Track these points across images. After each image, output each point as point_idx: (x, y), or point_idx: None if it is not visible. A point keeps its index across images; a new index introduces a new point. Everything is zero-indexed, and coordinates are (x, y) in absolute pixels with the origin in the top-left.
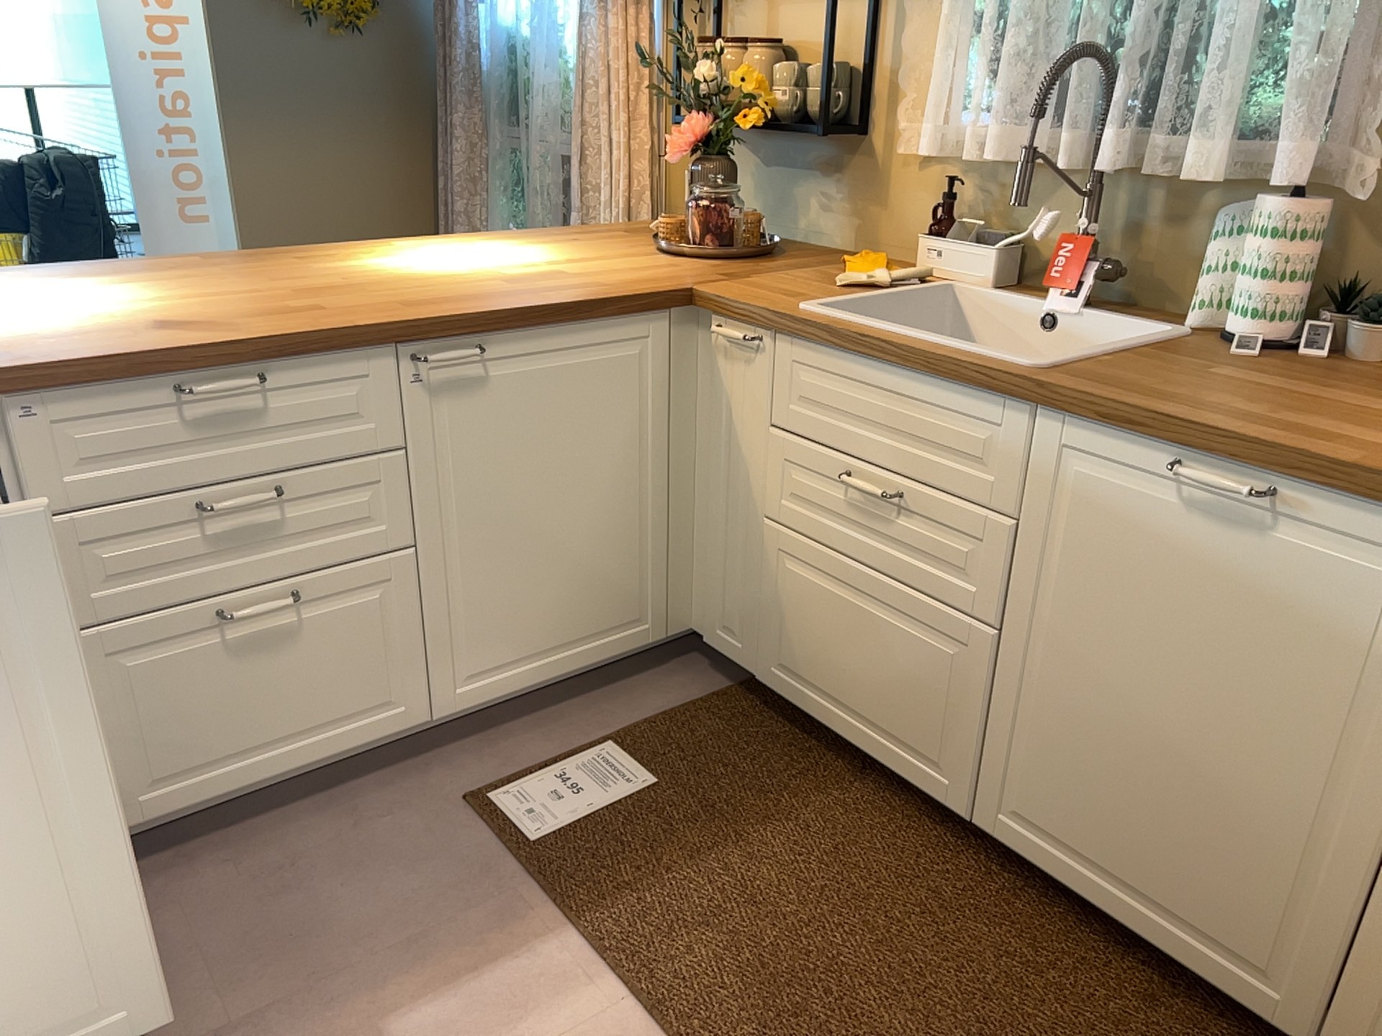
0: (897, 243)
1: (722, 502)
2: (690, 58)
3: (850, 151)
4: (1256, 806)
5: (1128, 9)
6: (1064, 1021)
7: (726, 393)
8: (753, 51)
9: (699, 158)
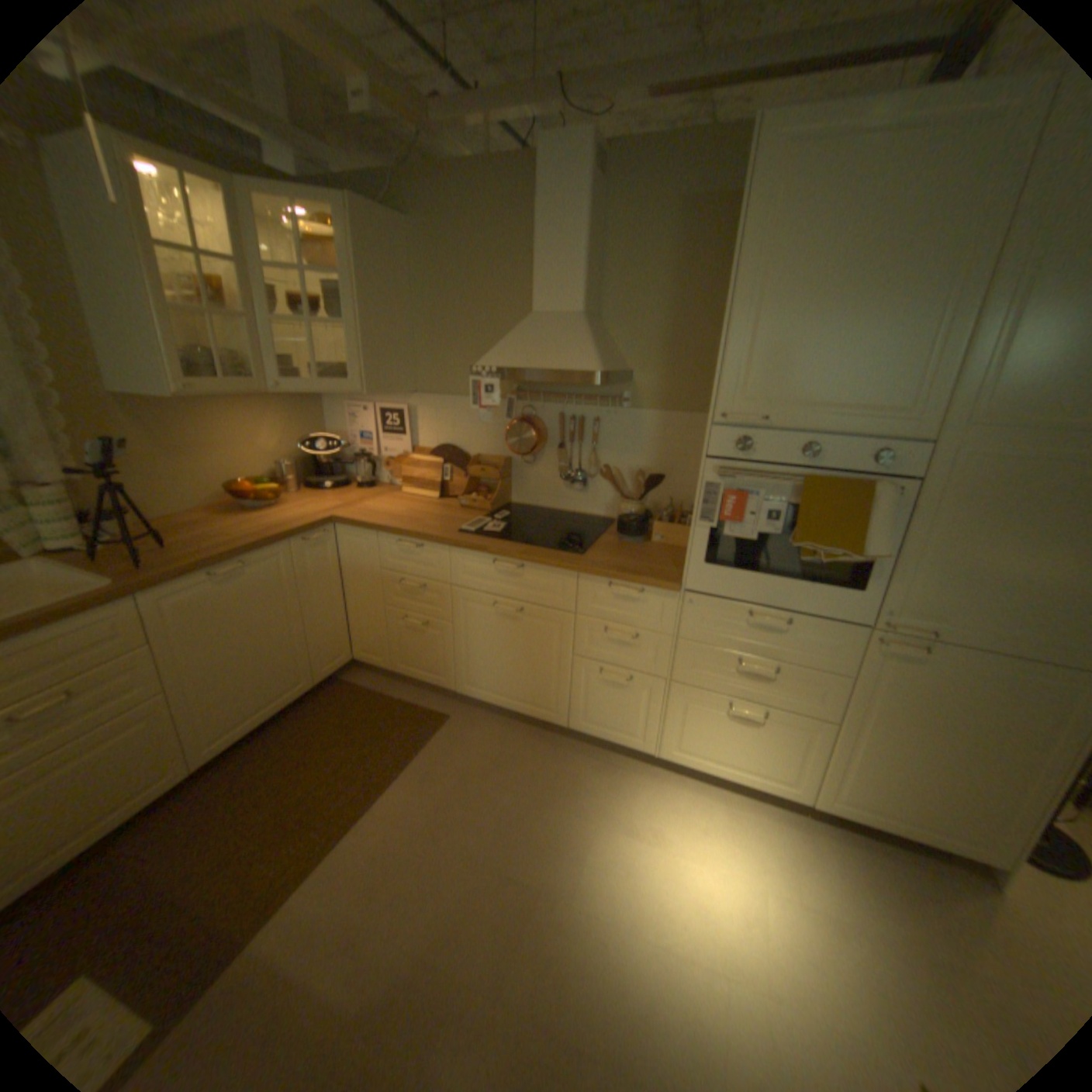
0: None
1: None
2: None
3: None
4: (276, 648)
5: None
6: (293, 749)
7: None
8: None
9: None
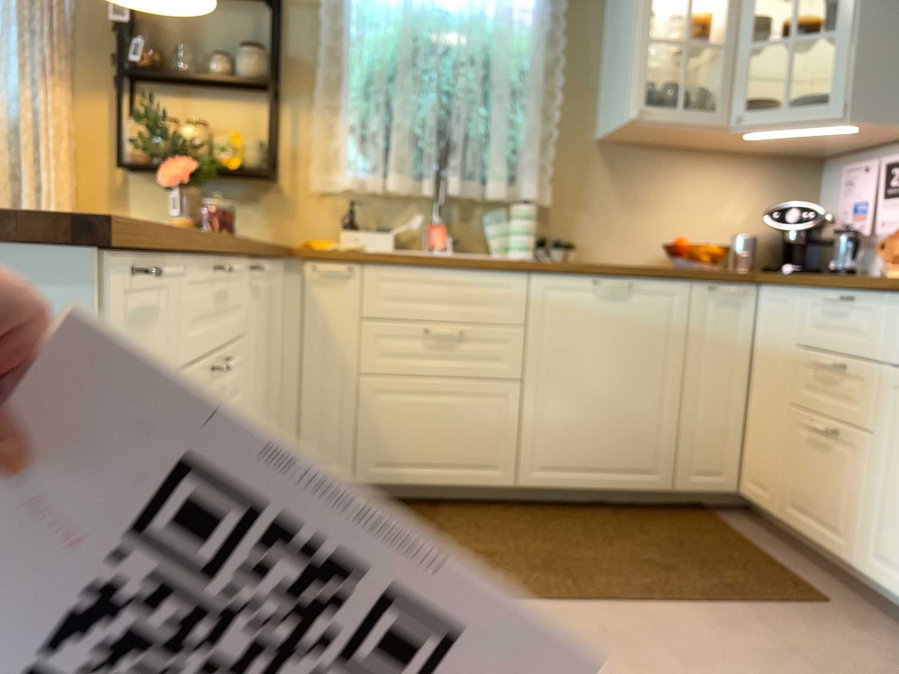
0: (309, 238)
1: (315, 379)
2: (161, 123)
3: (267, 189)
4: (641, 405)
5: (438, 128)
6: (614, 530)
7: (318, 308)
8: (184, 127)
9: (182, 185)
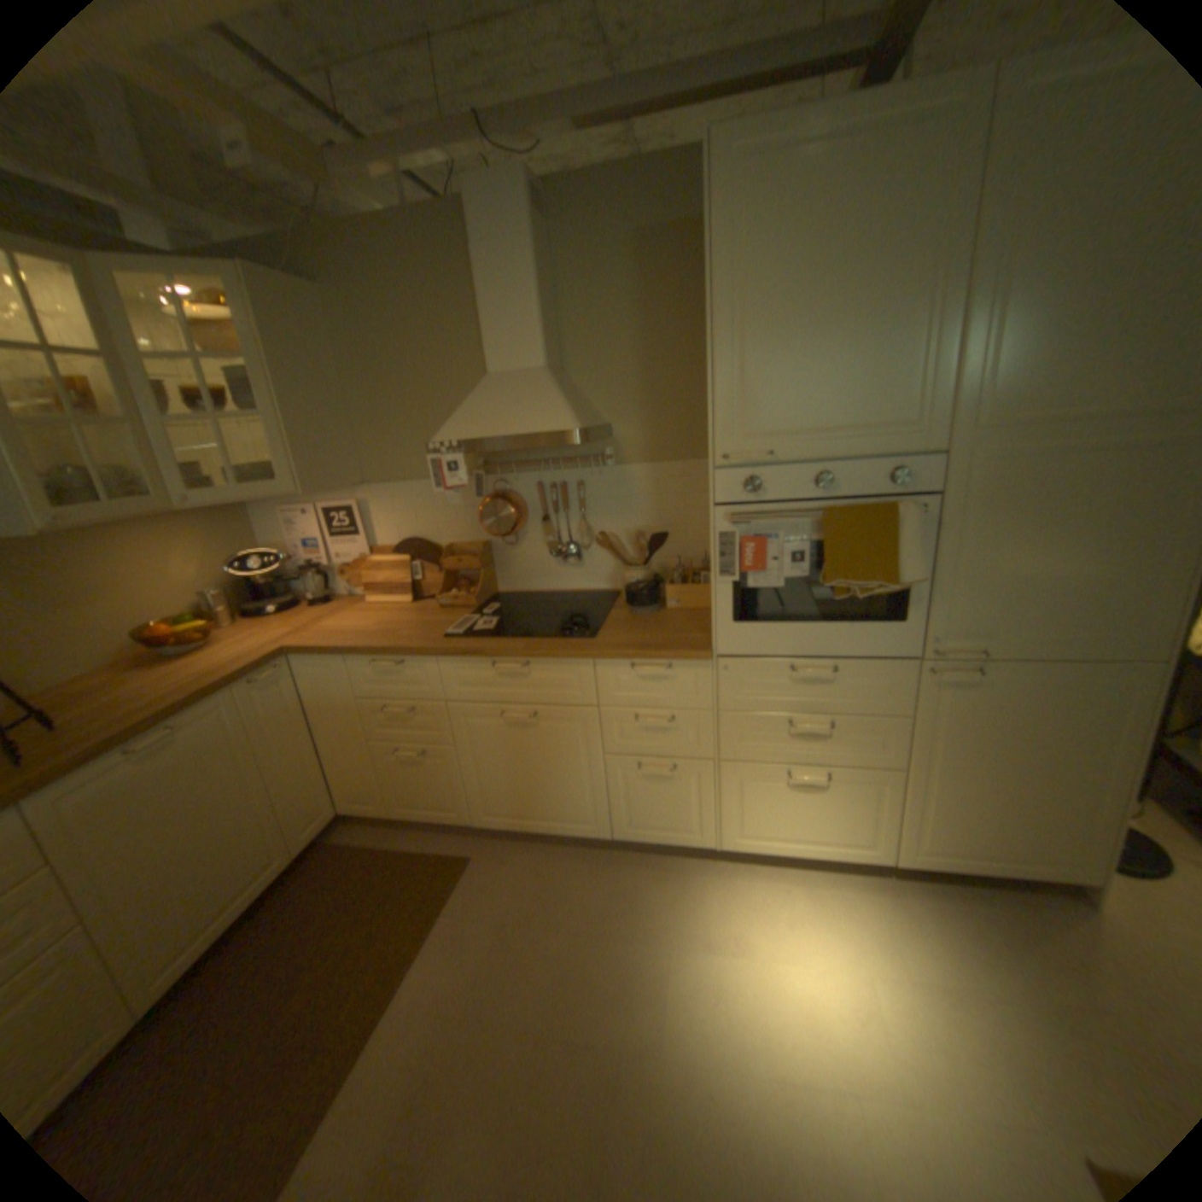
0: None
1: None
2: None
3: None
4: (235, 824)
5: None
6: (278, 948)
7: None
8: None
9: None
